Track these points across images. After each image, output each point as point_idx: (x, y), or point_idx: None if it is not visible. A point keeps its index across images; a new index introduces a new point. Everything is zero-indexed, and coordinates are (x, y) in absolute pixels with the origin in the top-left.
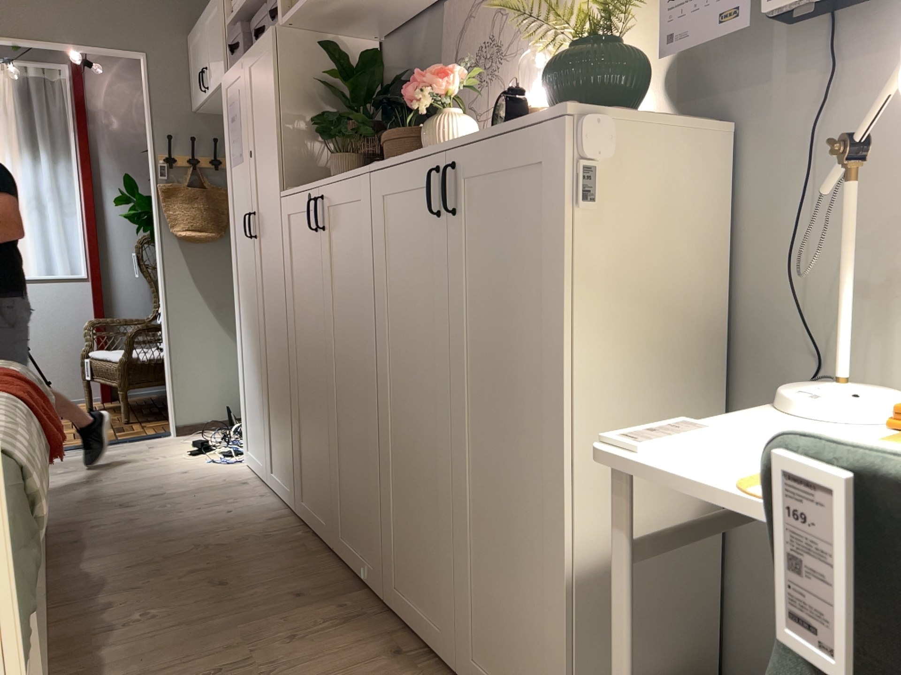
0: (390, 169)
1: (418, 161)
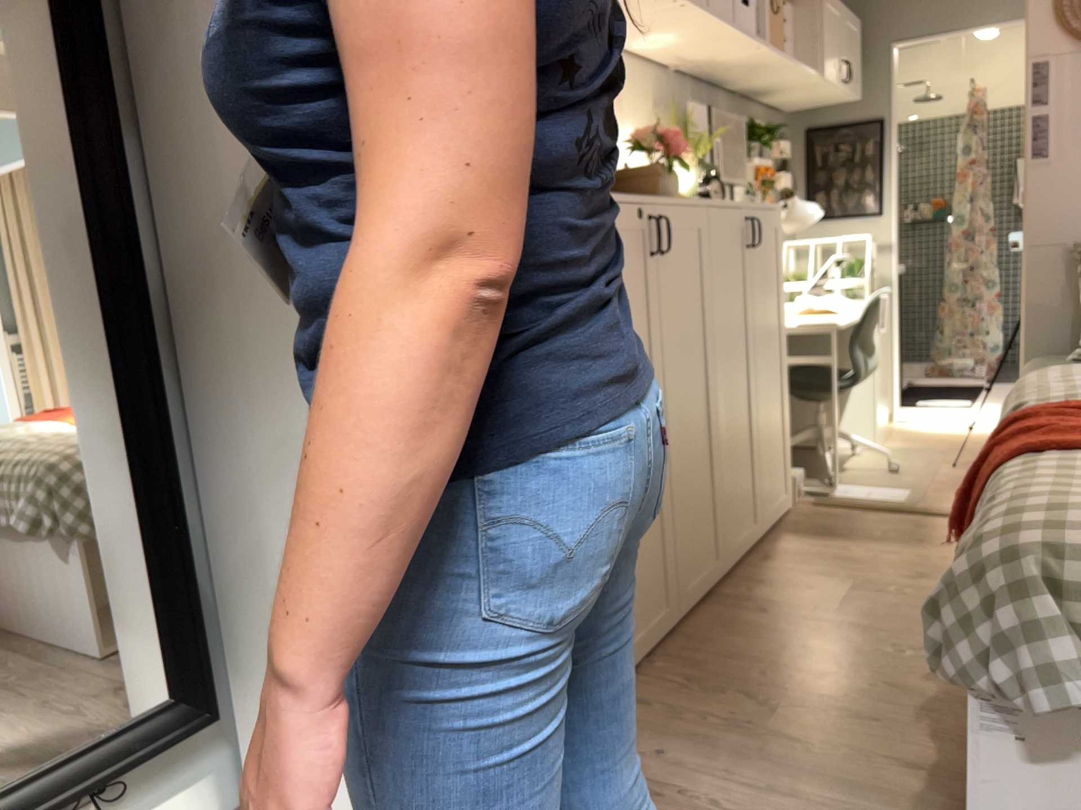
0: (722, 208)
1: (737, 209)
